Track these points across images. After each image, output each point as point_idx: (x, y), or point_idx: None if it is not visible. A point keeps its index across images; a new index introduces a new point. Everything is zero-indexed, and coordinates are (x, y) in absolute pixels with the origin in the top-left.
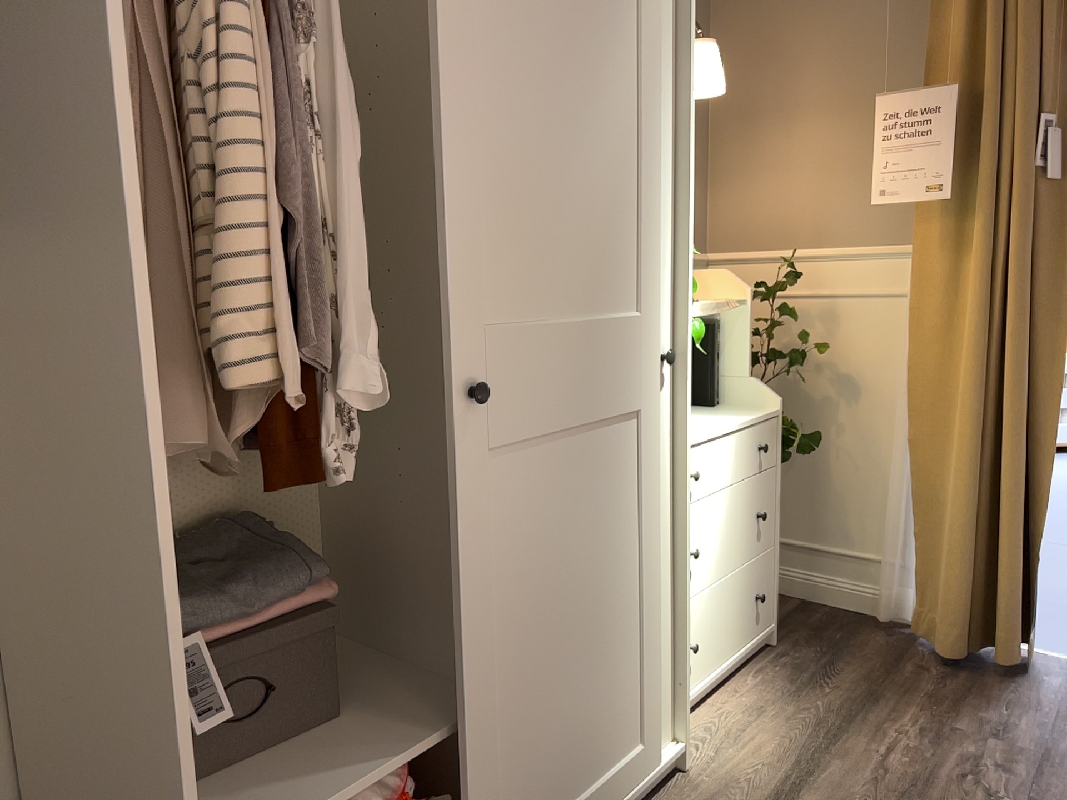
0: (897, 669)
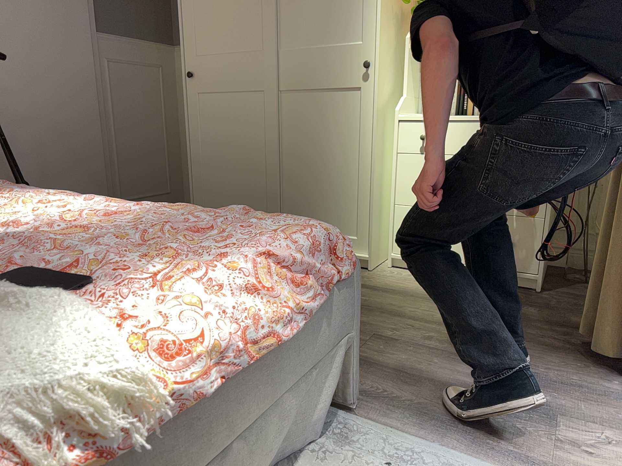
0: (554, 327)
